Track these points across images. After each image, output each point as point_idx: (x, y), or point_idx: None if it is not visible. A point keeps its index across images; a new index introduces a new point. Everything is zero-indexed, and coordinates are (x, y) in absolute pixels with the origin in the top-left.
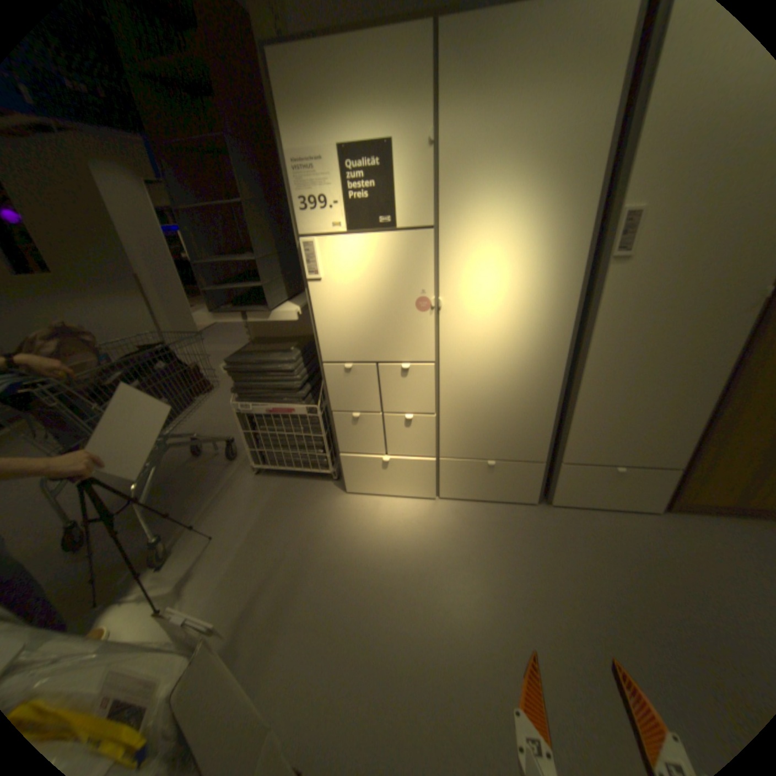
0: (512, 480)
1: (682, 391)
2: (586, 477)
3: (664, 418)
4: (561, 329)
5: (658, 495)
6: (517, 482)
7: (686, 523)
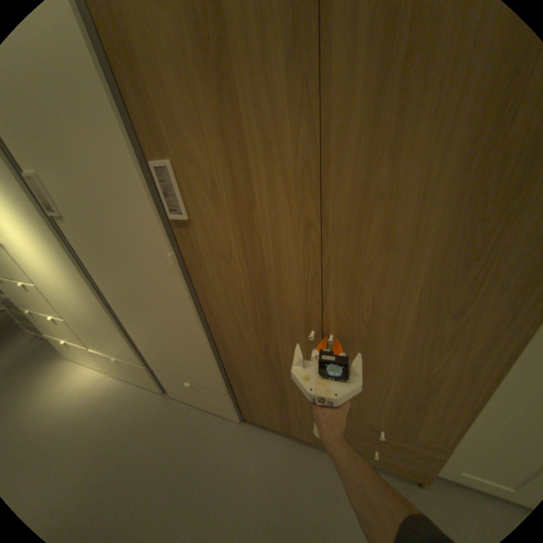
0: (134, 373)
1: (179, 333)
2: (172, 383)
3: (184, 352)
4: (73, 271)
5: (225, 409)
6: (138, 376)
7: (250, 436)
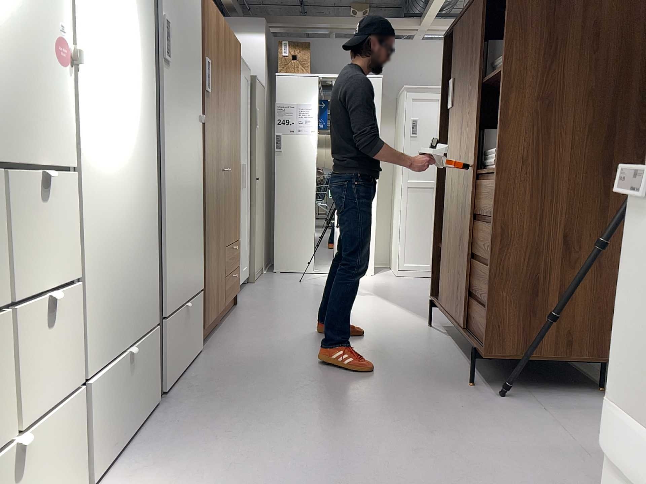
0: (143, 374)
1: (193, 204)
2: (175, 330)
3: (192, 235)
4: (149, 129)
5: (199, 327)
6: (146, 375)
7: (214, 346)
